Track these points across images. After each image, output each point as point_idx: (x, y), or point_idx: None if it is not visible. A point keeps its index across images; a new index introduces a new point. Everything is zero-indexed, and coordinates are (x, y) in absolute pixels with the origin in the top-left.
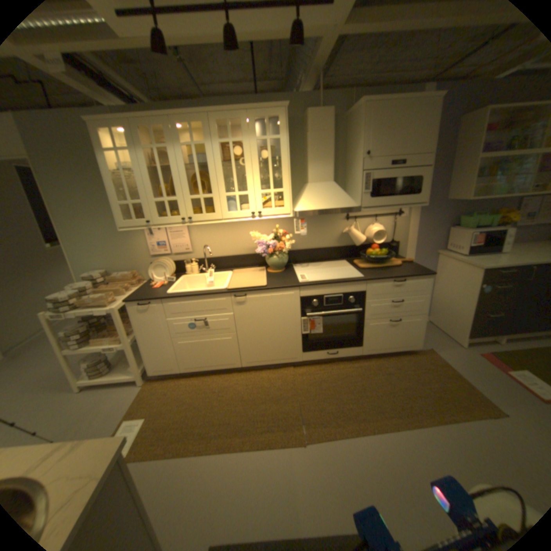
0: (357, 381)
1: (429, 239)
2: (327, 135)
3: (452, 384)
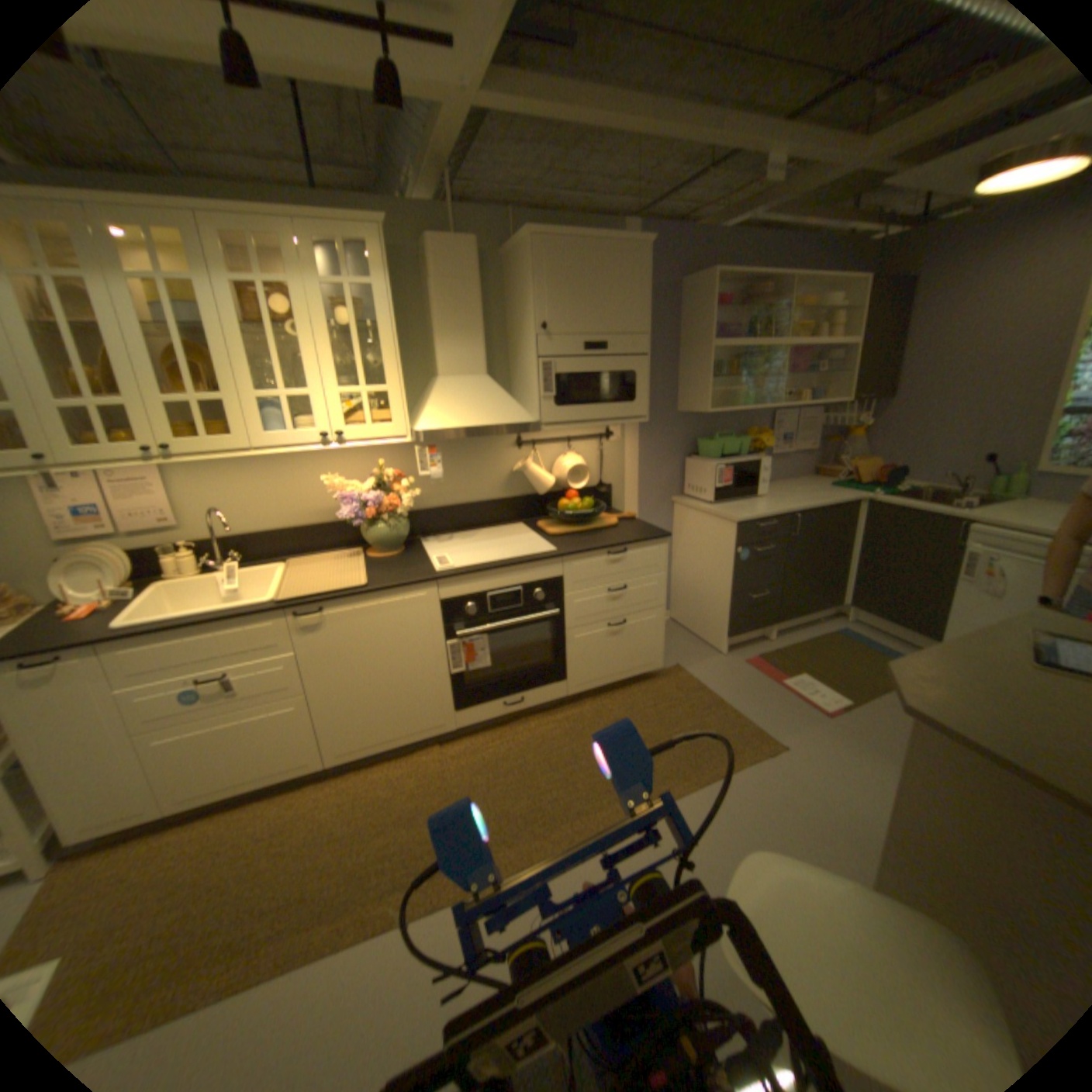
0: (561, 745)
1: (656, 479)
2: (467, 288)
3: (710, 717)
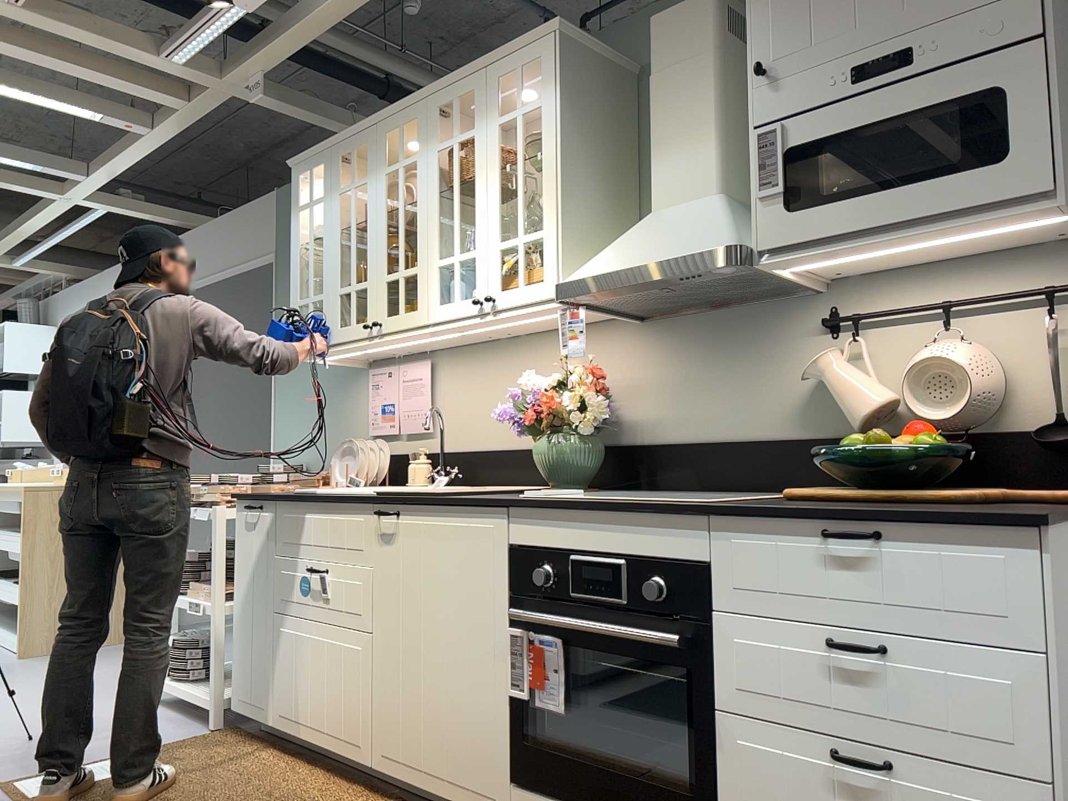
0: None
1: None
2: (694, 67)
3: None
